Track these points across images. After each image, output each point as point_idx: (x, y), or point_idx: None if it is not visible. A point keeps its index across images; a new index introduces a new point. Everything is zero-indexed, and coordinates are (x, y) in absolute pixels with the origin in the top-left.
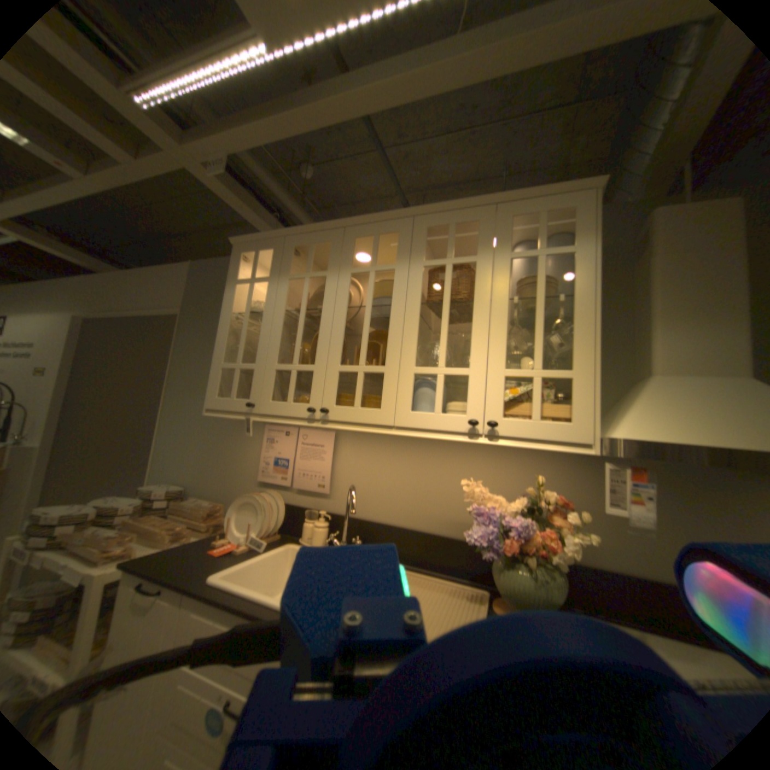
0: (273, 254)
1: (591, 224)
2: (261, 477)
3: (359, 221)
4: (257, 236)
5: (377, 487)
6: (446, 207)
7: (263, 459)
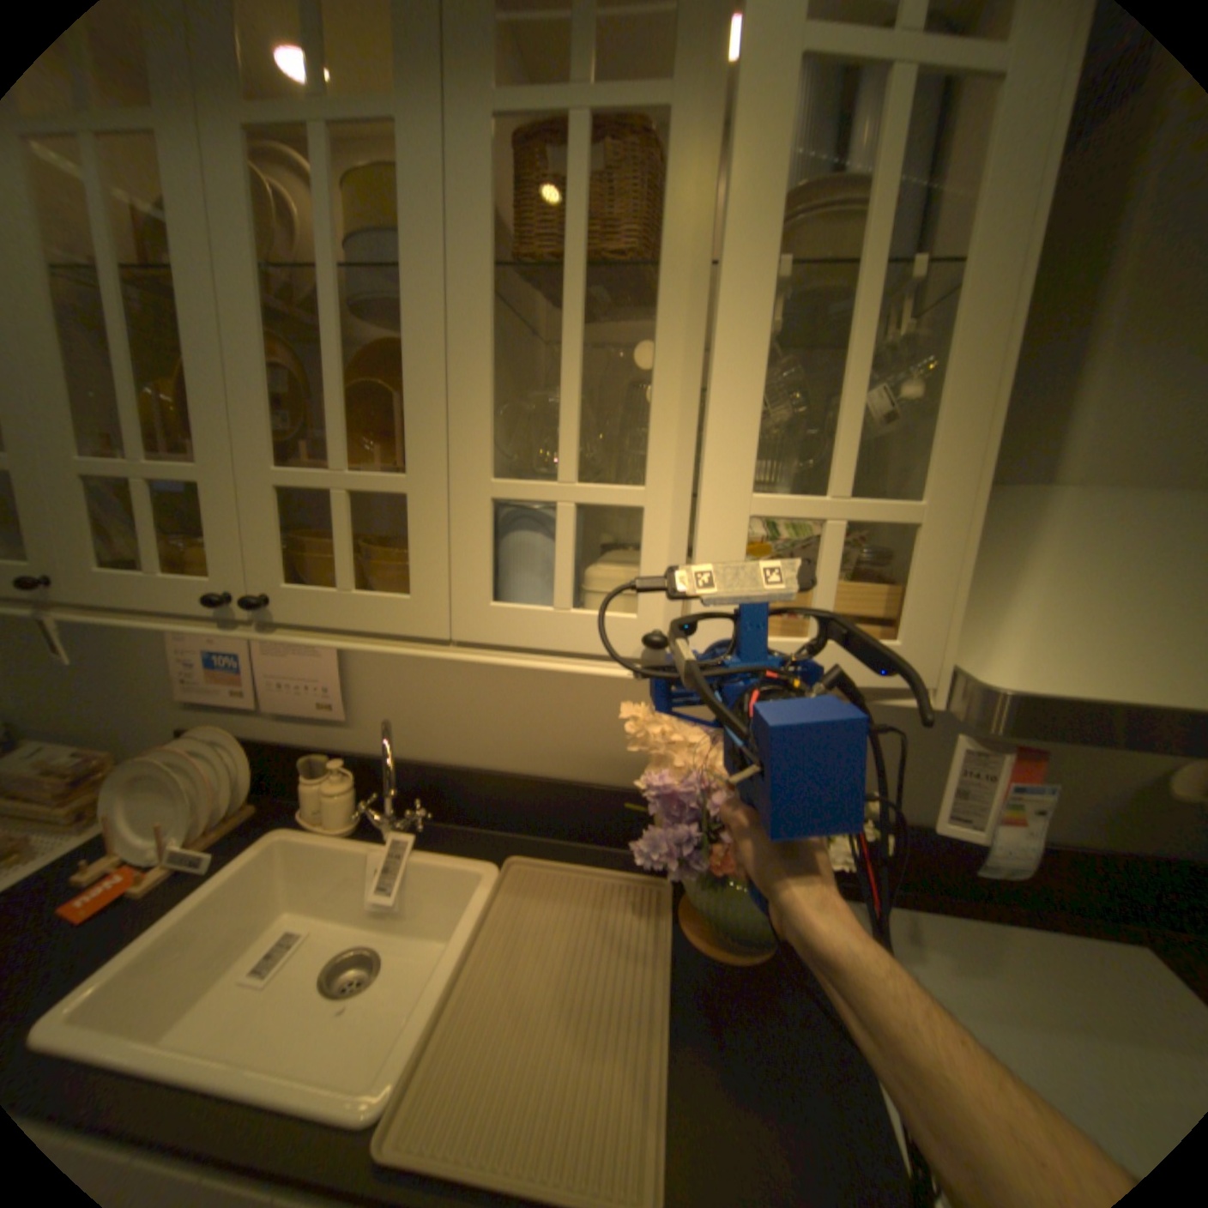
0: None
1: None
2: (181, 693)
3: None
4: None
5: (445, 701)
6: None
7: (175, 655)
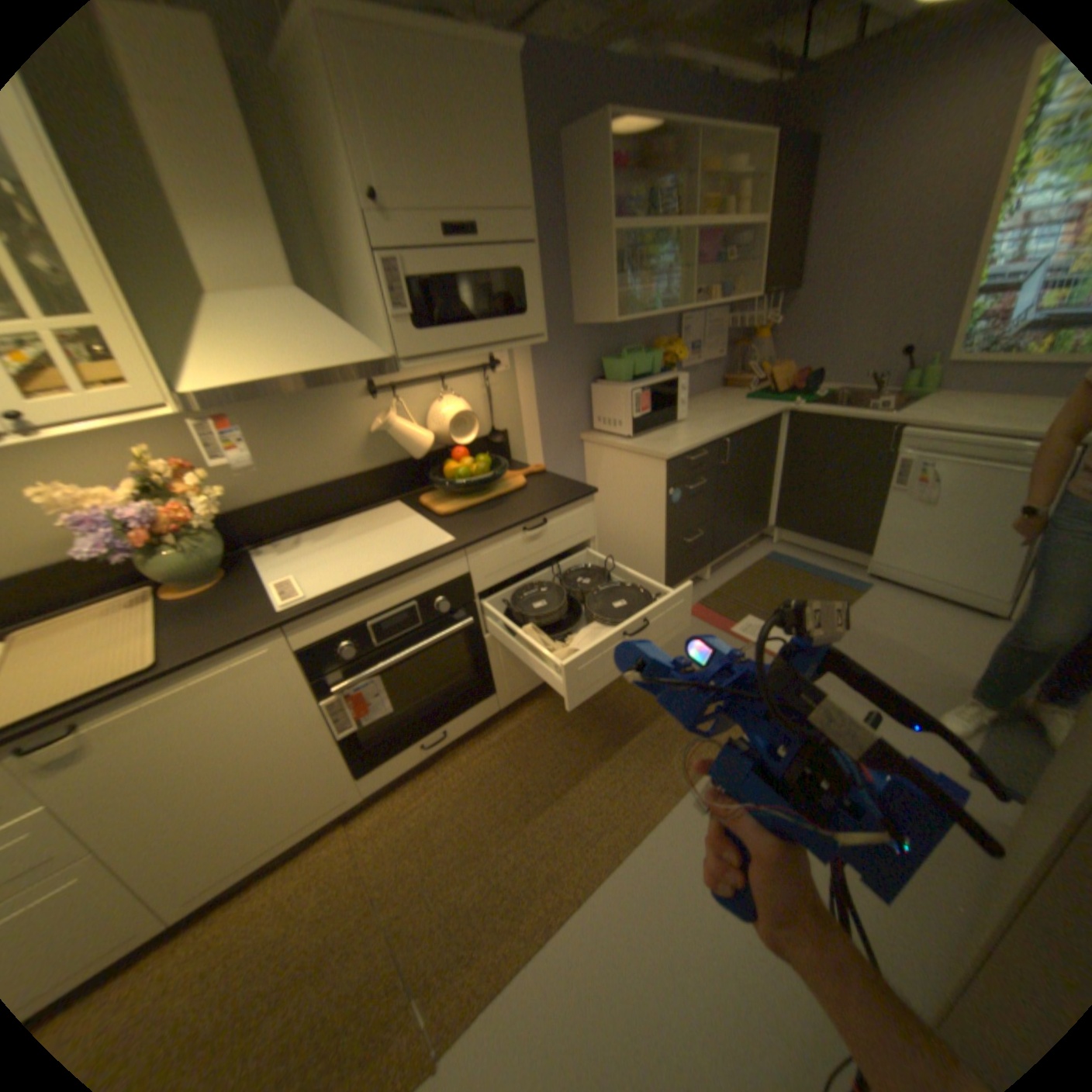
0: None
1: None
2: None
3: None
4: None
5: None
6: None
7: None
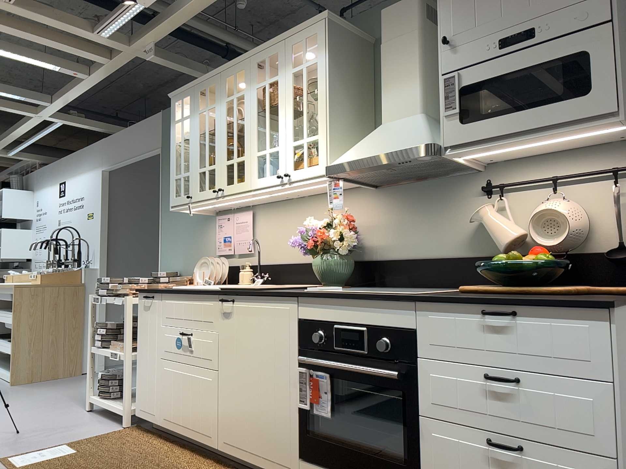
0: (194, 98)
1: (321, 44)
2: (216, 252)
3: (225, 68)
4: (180, 90)
5: (277, 241)
6: (262, 49)
7: (216, 239)
